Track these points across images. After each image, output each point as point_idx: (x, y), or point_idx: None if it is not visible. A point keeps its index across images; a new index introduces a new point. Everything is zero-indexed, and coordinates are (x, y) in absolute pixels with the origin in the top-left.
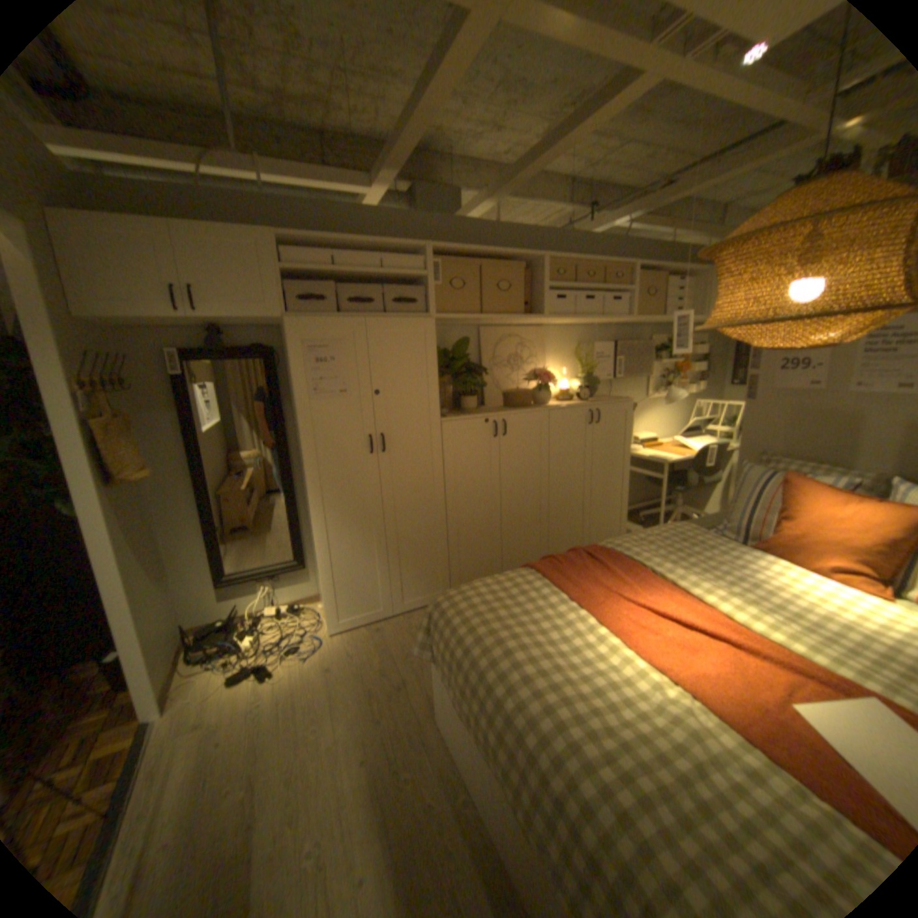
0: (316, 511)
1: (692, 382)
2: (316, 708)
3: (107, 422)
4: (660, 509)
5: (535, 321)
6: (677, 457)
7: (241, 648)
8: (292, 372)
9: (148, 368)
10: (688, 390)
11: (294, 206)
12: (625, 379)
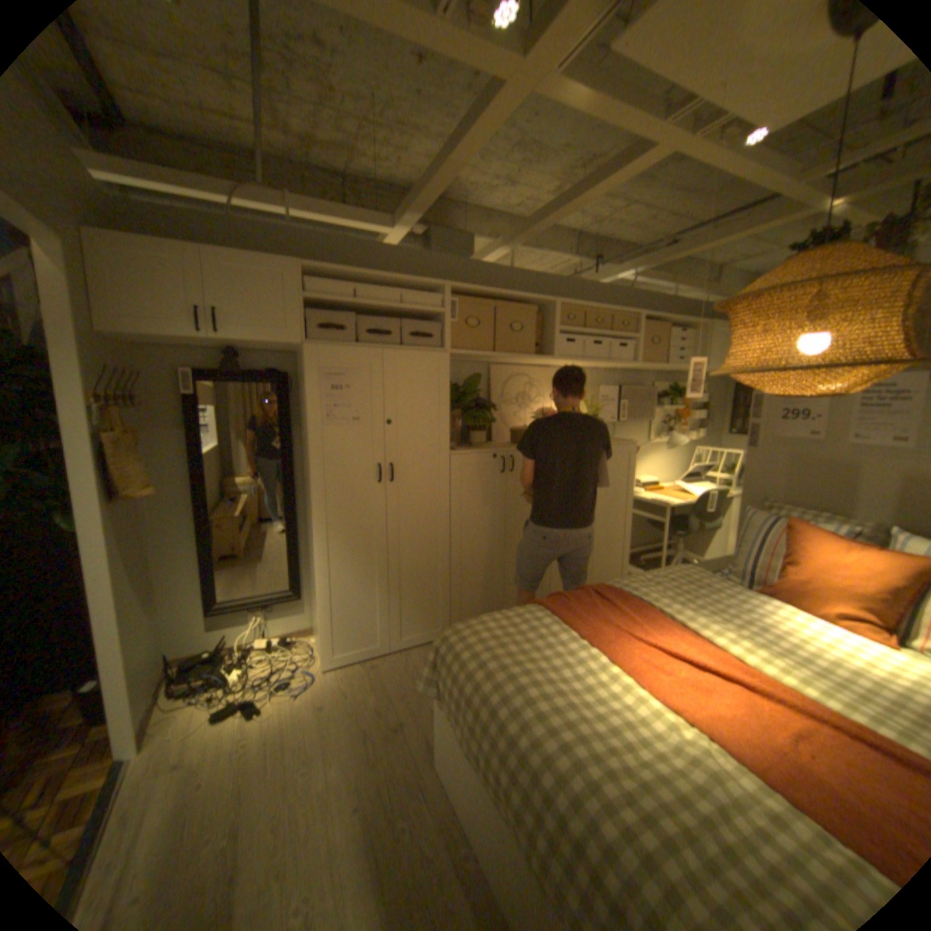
0: (319, 538)
1: (692, 429)
2: (307, 749)
3: (119, 436)
4: (661, 554)
5: (544, 362)
6: (679, 502)
7: (229, 682)
8: (307, 398)
9: (161, 386)
10: (688, 436)
11: (320, 240)
12: (628, 423)
